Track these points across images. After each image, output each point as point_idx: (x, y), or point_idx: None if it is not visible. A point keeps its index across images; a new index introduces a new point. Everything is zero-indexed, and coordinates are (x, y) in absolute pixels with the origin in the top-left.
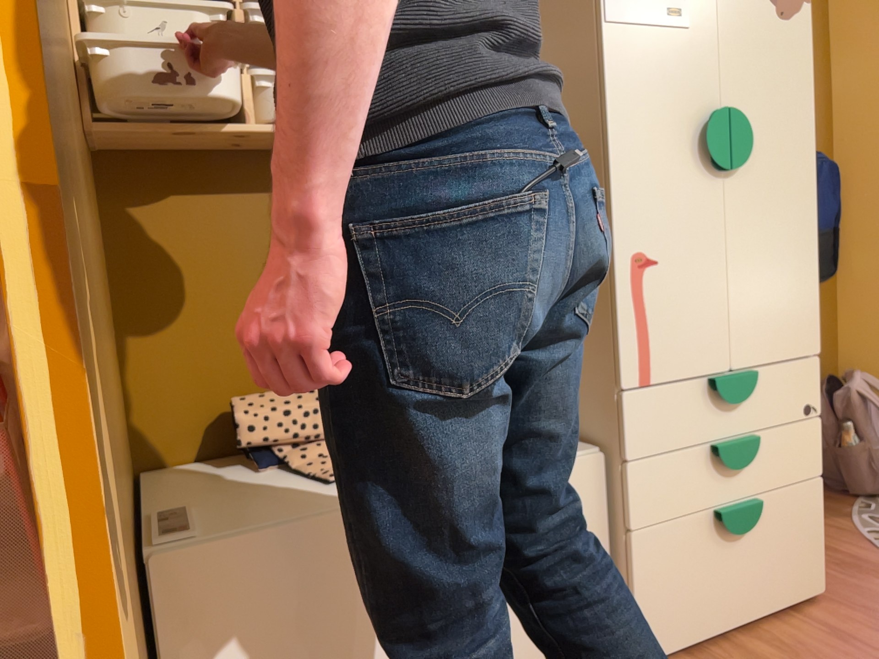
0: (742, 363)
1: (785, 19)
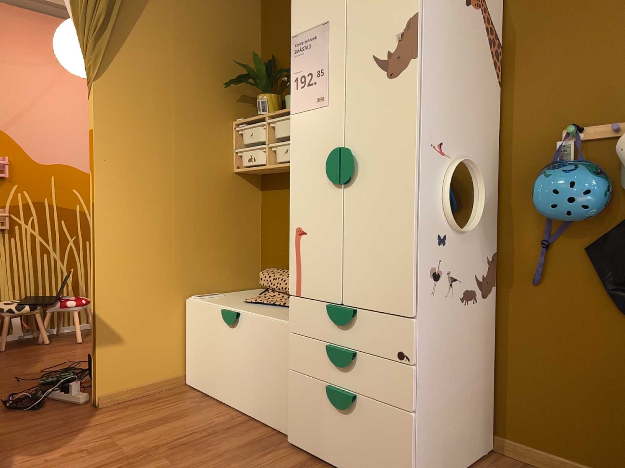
0: (349, 303)
1: (393, 78)
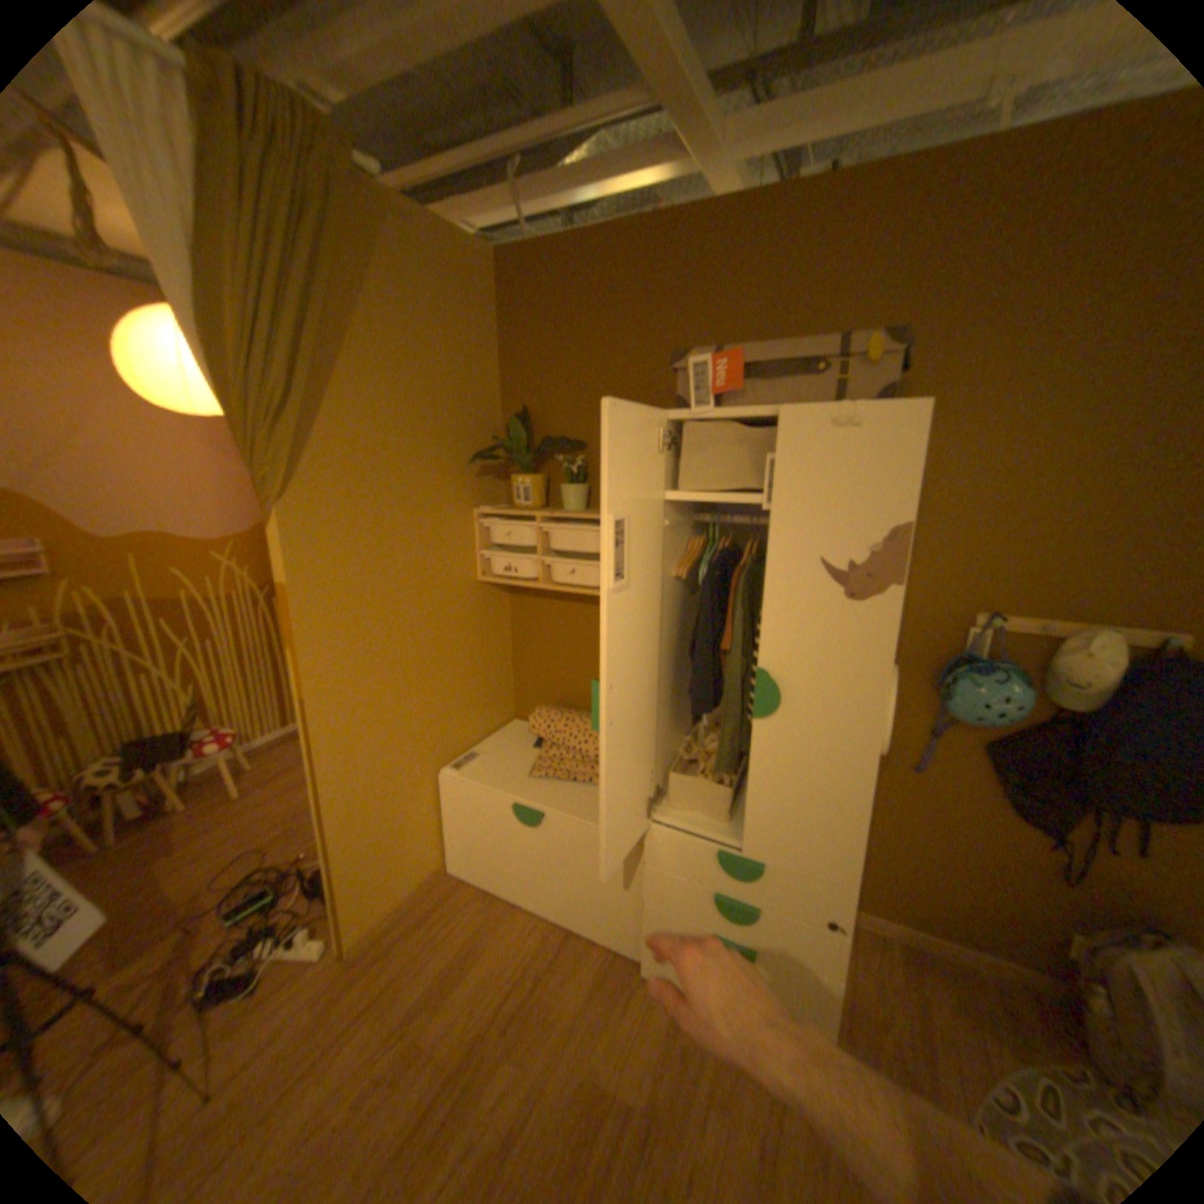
0: (752, 855)
1: (854, 600)
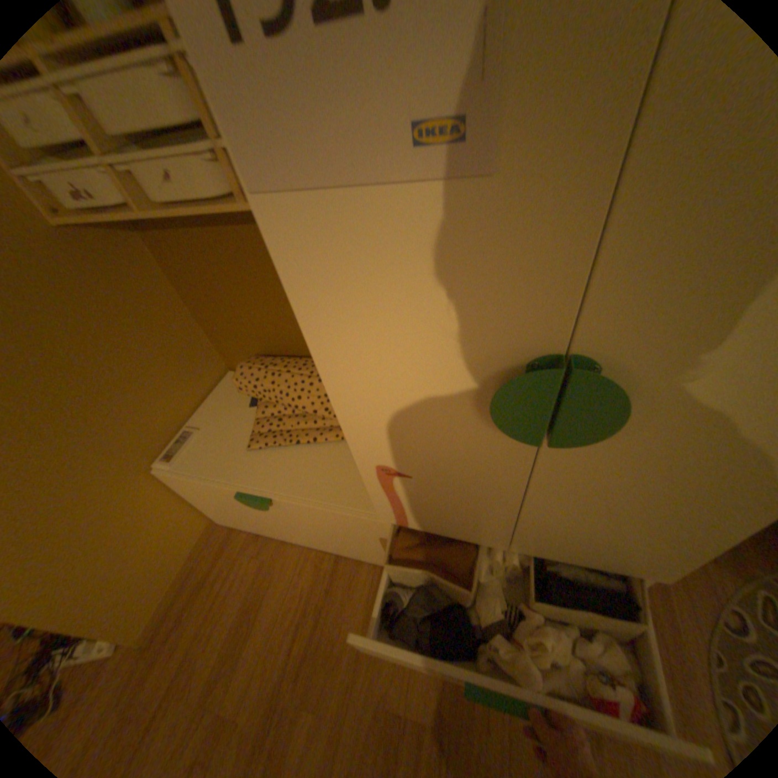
0: (524, 550)
1: None
